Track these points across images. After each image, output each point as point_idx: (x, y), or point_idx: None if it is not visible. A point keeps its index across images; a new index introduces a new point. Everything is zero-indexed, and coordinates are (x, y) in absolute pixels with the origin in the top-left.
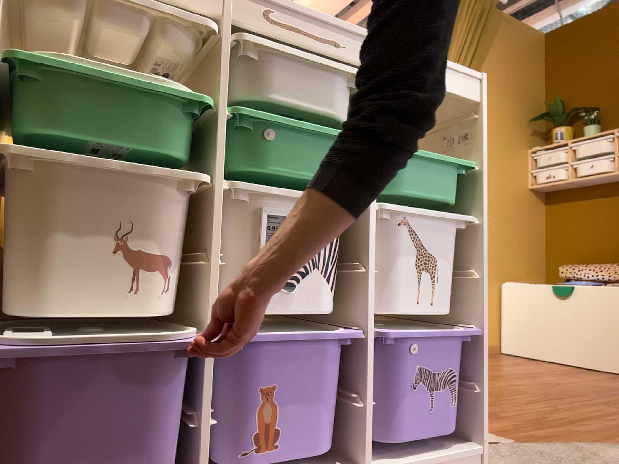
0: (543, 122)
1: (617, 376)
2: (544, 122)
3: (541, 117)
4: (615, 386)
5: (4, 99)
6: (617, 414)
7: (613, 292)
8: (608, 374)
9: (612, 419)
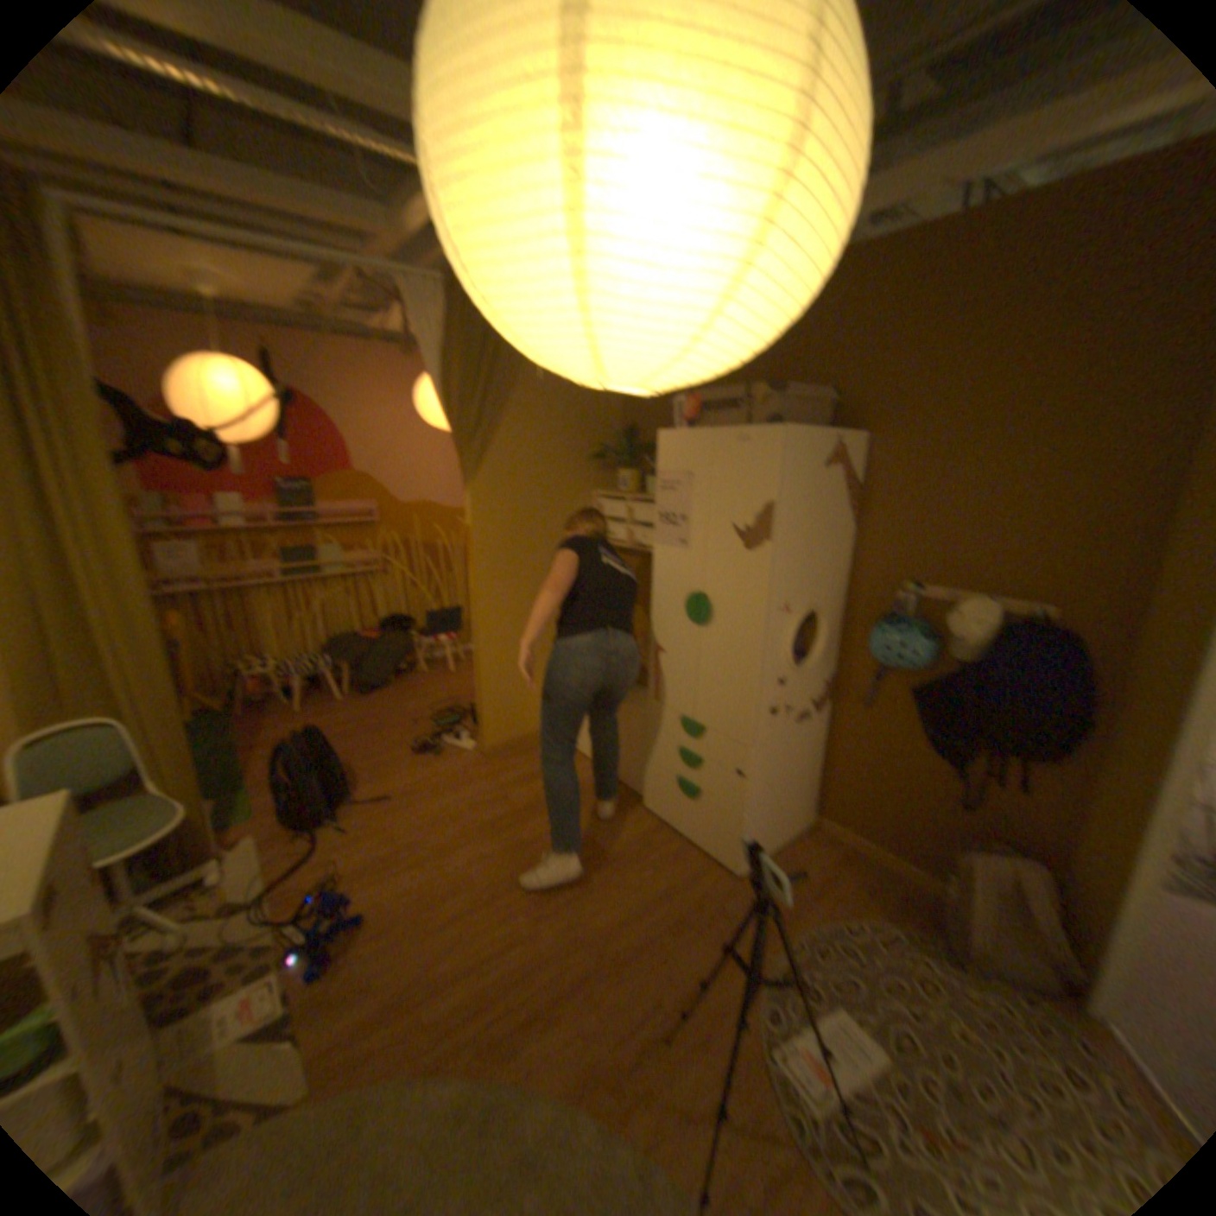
0: (613, 461)
1: (628, 803)
2: (614, 461)
3: (612, 453)
4: (596, 847)
5: None
6: (518, 956)
7: (635, 717)
8: (623, 798)
9: (496, 980)
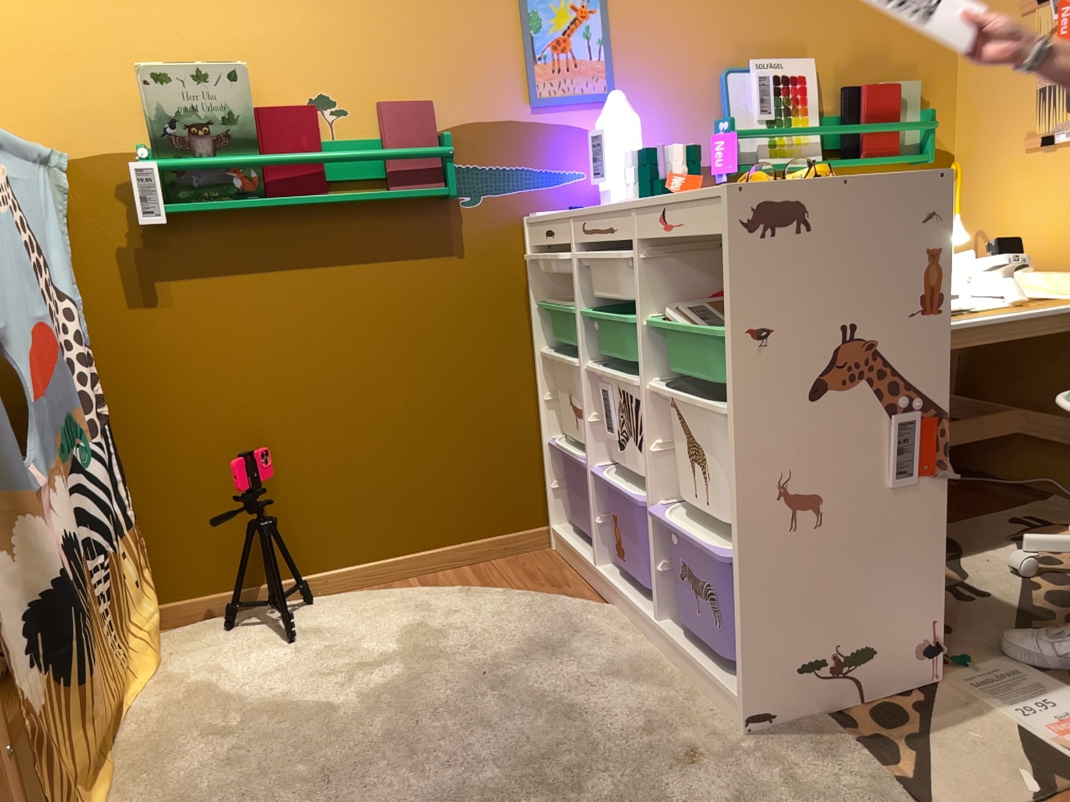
0: None
1: None
2: None
3: None
4: None
5: (540, 321)
6: None
7: None
8: None
9: None
